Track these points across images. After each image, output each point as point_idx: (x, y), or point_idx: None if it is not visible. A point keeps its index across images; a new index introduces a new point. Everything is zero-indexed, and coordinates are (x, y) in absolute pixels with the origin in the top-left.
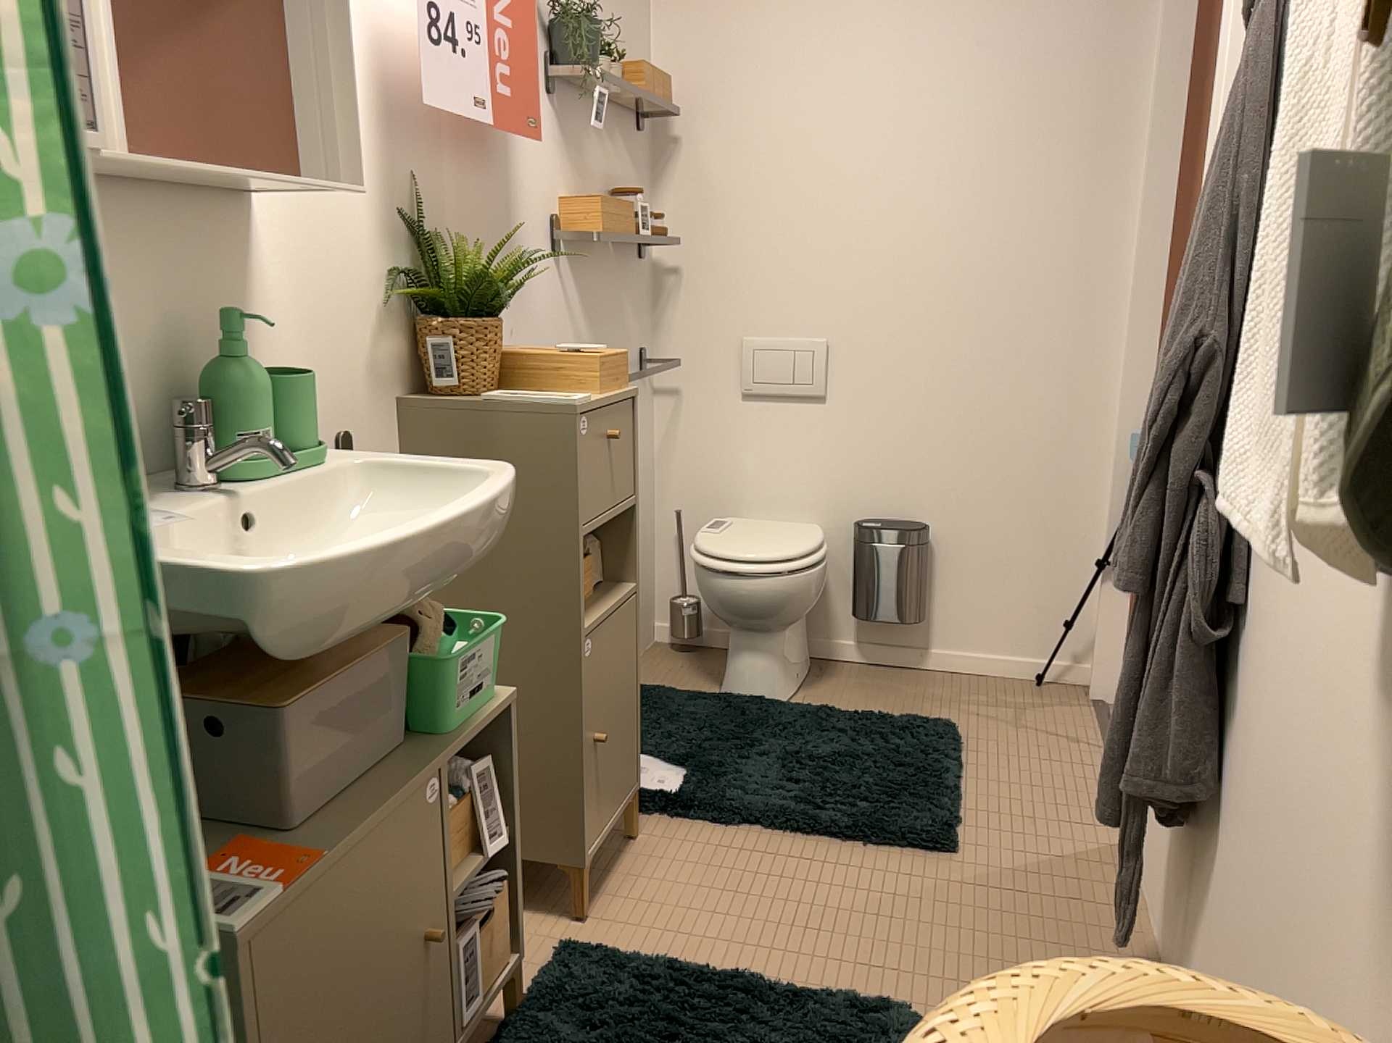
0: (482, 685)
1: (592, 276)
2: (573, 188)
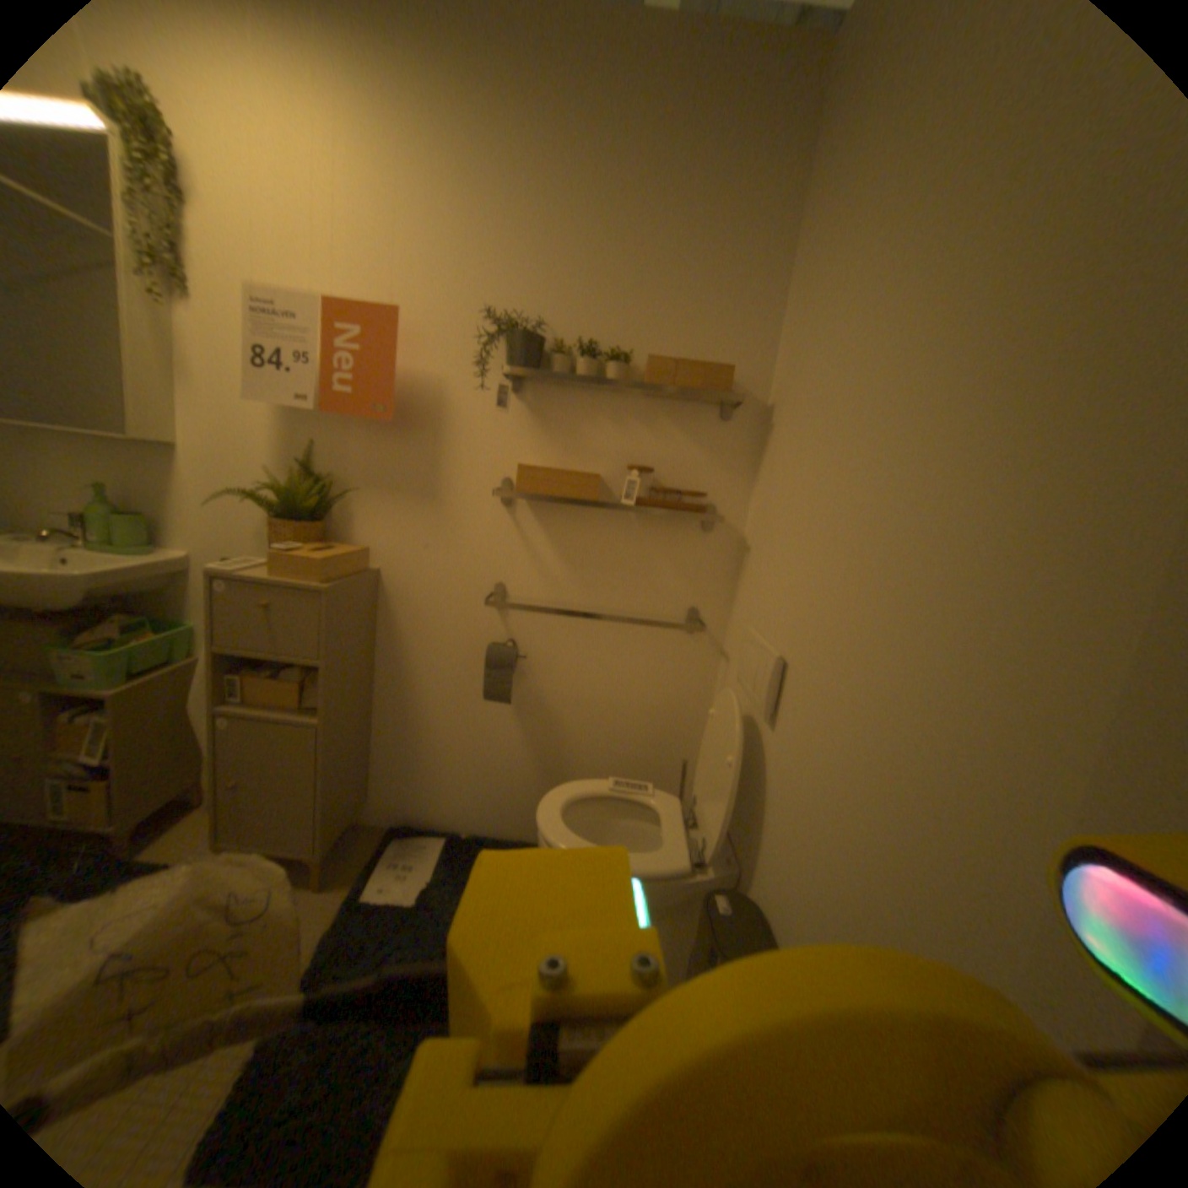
0: (86, 676)
1: (580, 526)
2: (552, 456)
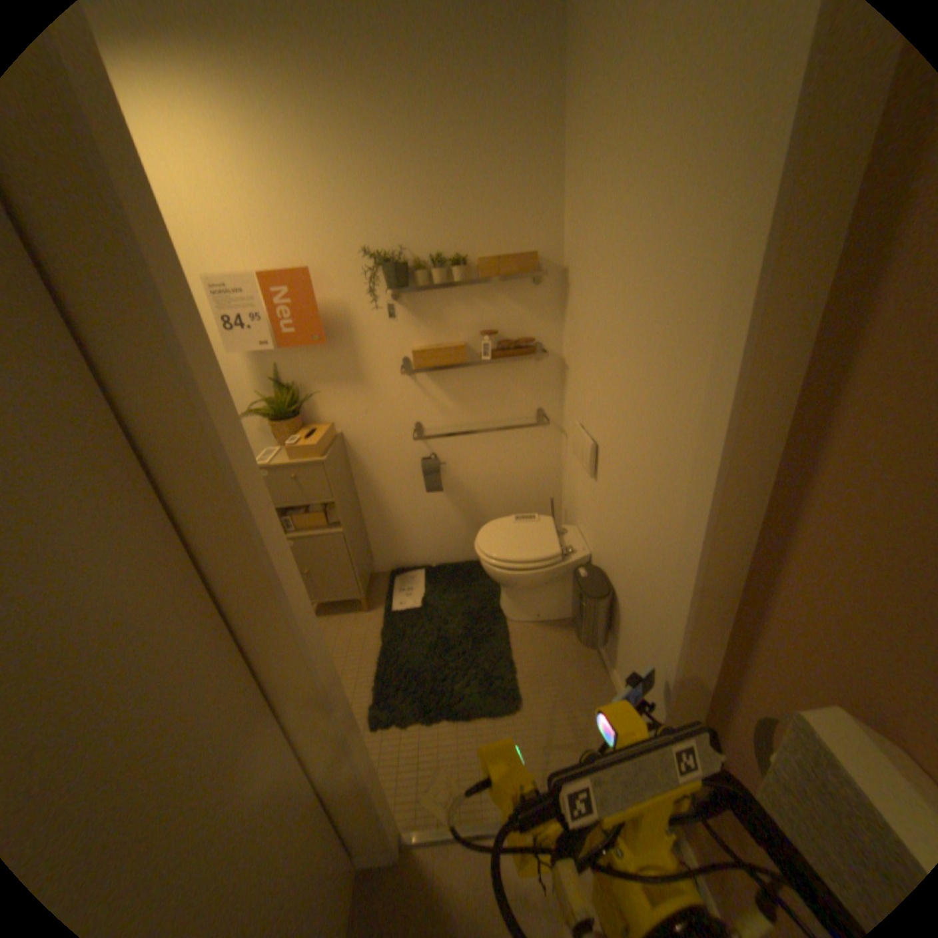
0: None
1: (457, 379)
2: (430, 339)
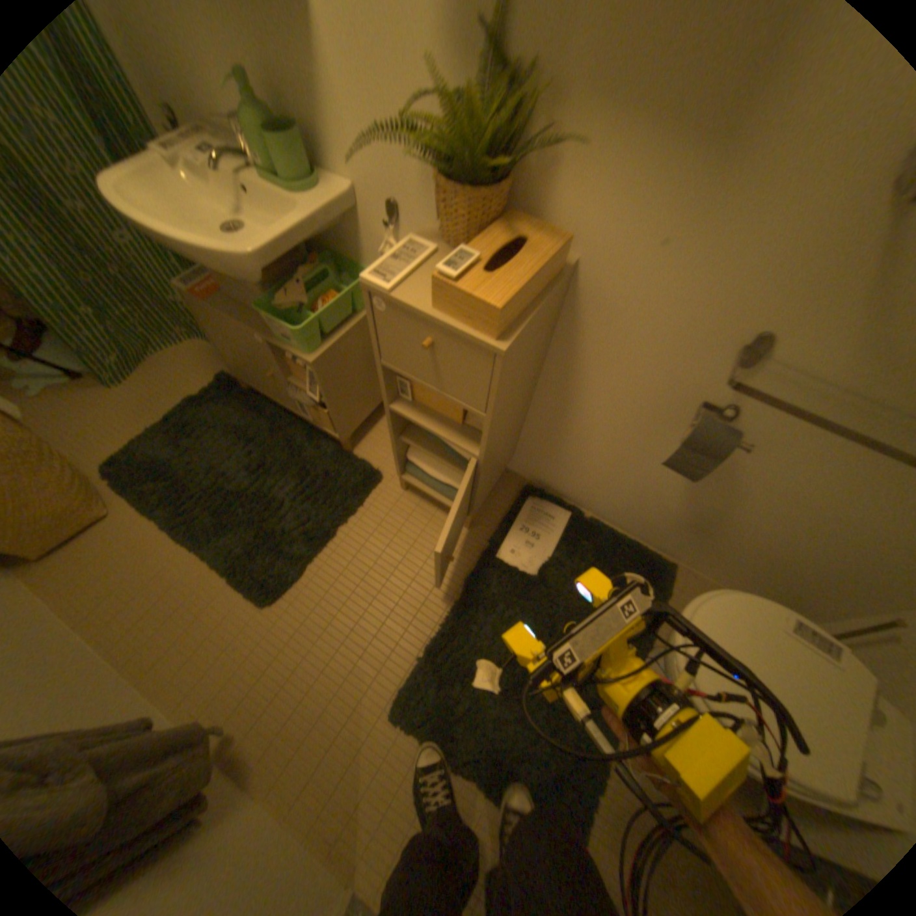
0: (290, 340)
1: None
2: None
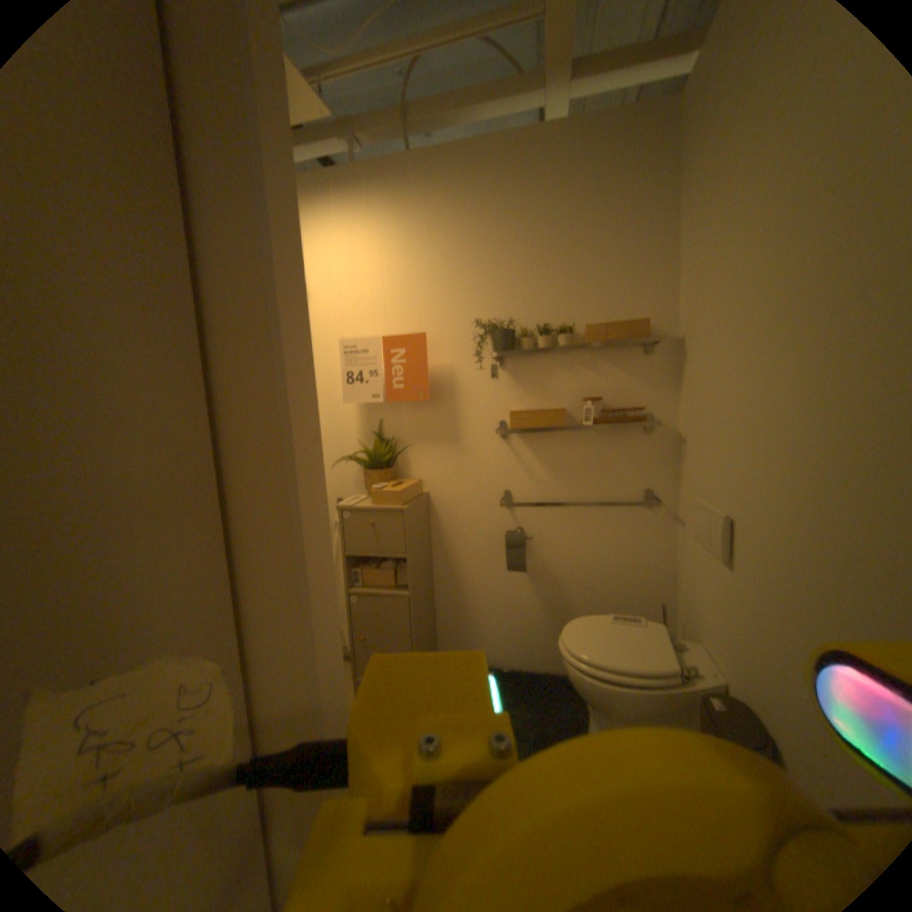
0: None
1: (555, 444)
2: (530, 401)
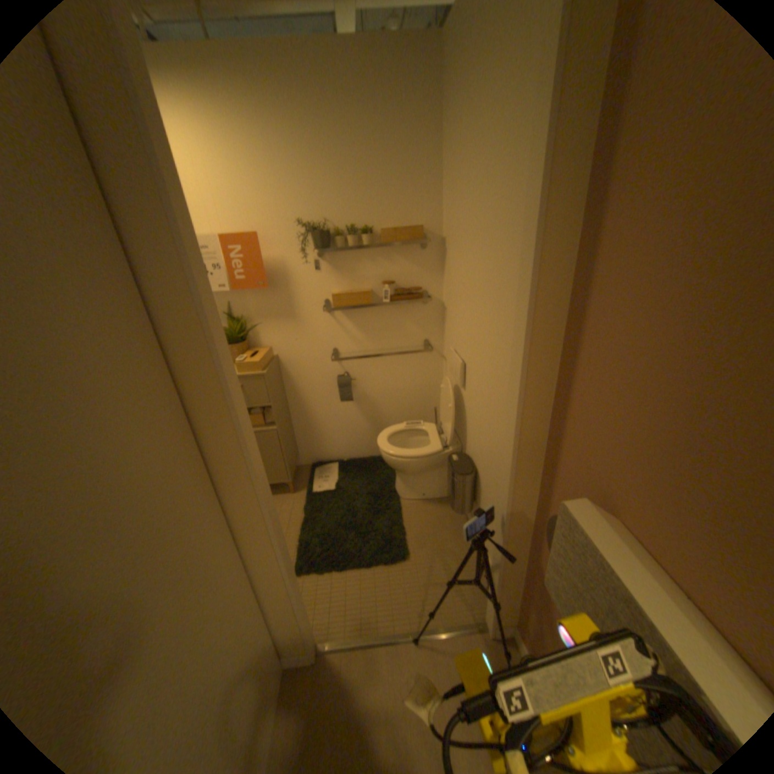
0: None
1: (365, 316)
2: (345, 286)
